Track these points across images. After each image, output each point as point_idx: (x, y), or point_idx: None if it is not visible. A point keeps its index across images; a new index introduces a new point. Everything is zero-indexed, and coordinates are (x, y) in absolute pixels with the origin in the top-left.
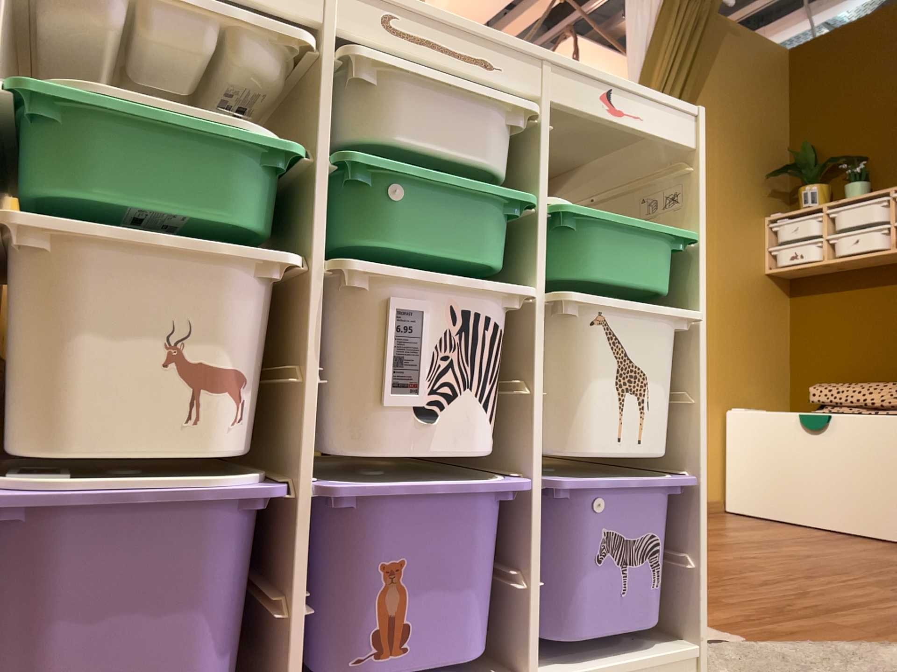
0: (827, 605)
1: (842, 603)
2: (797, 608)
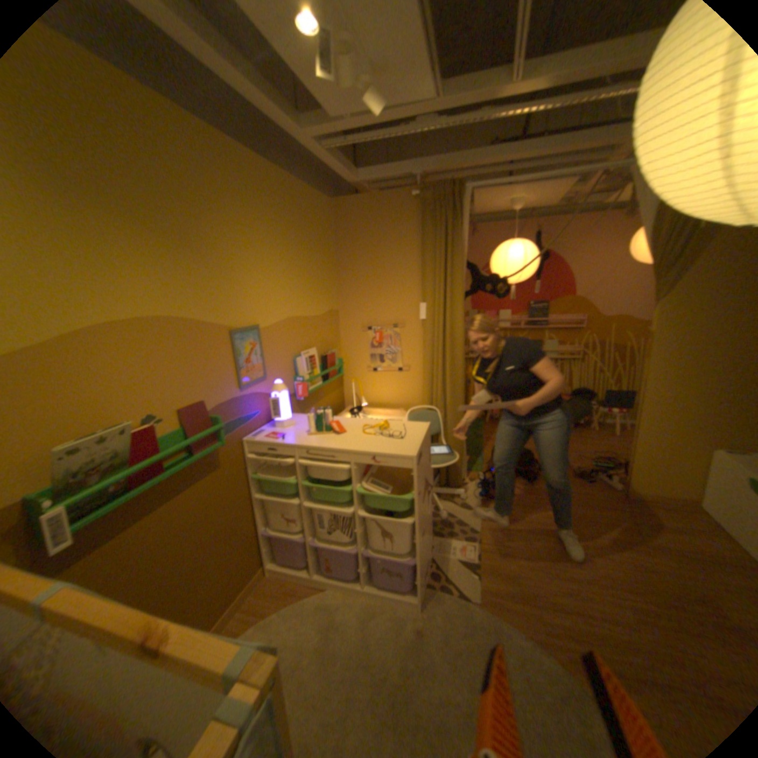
0: (563, 612)
1: (573, 616)
2: (542, 605)
